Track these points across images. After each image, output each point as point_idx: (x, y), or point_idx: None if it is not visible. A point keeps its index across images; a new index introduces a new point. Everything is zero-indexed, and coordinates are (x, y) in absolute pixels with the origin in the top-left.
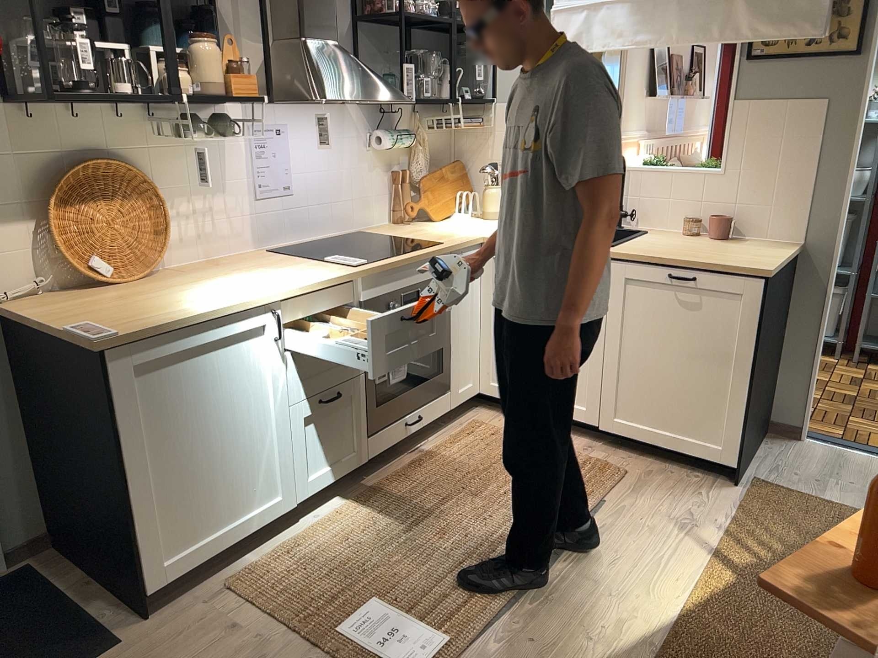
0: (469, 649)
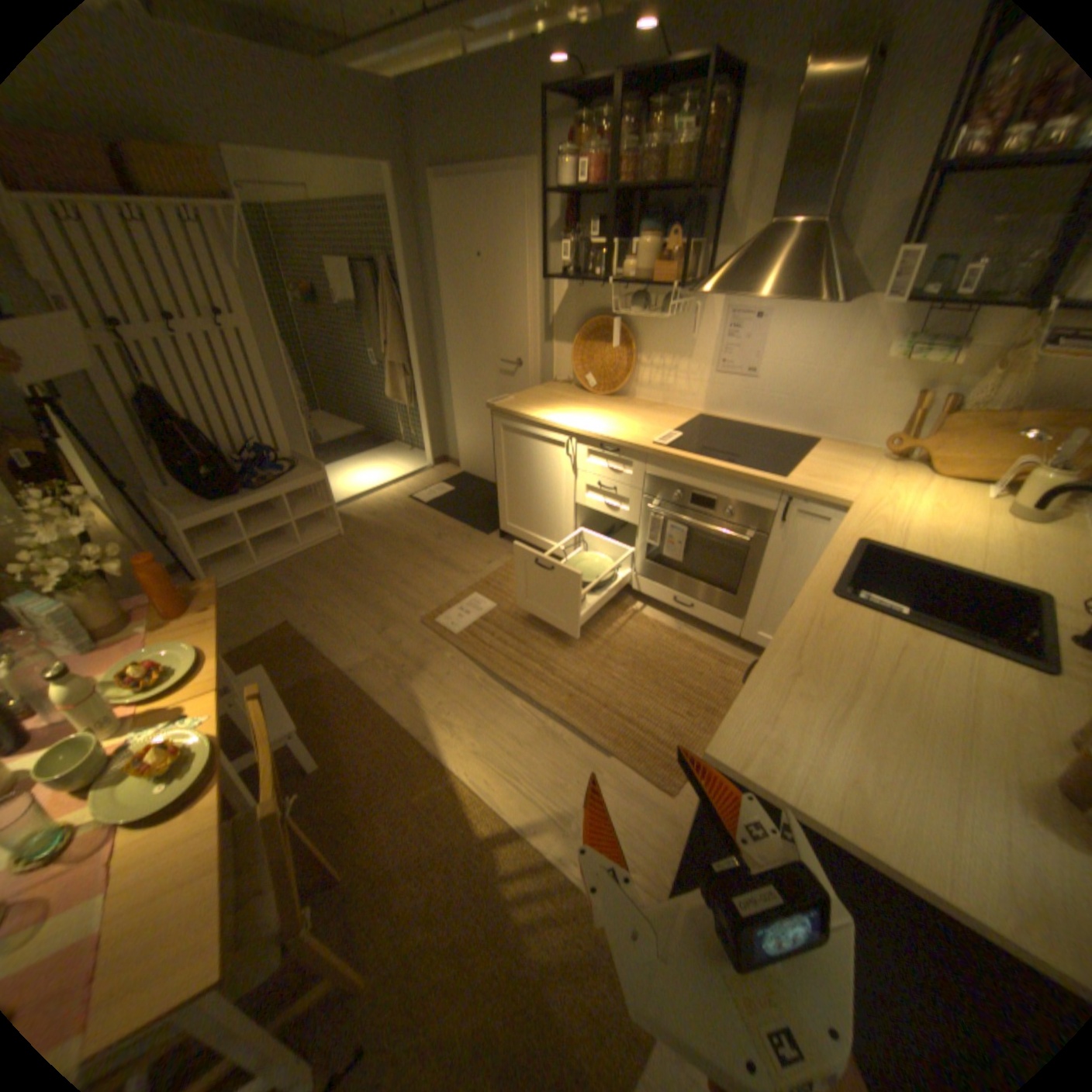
0: (451, 643)
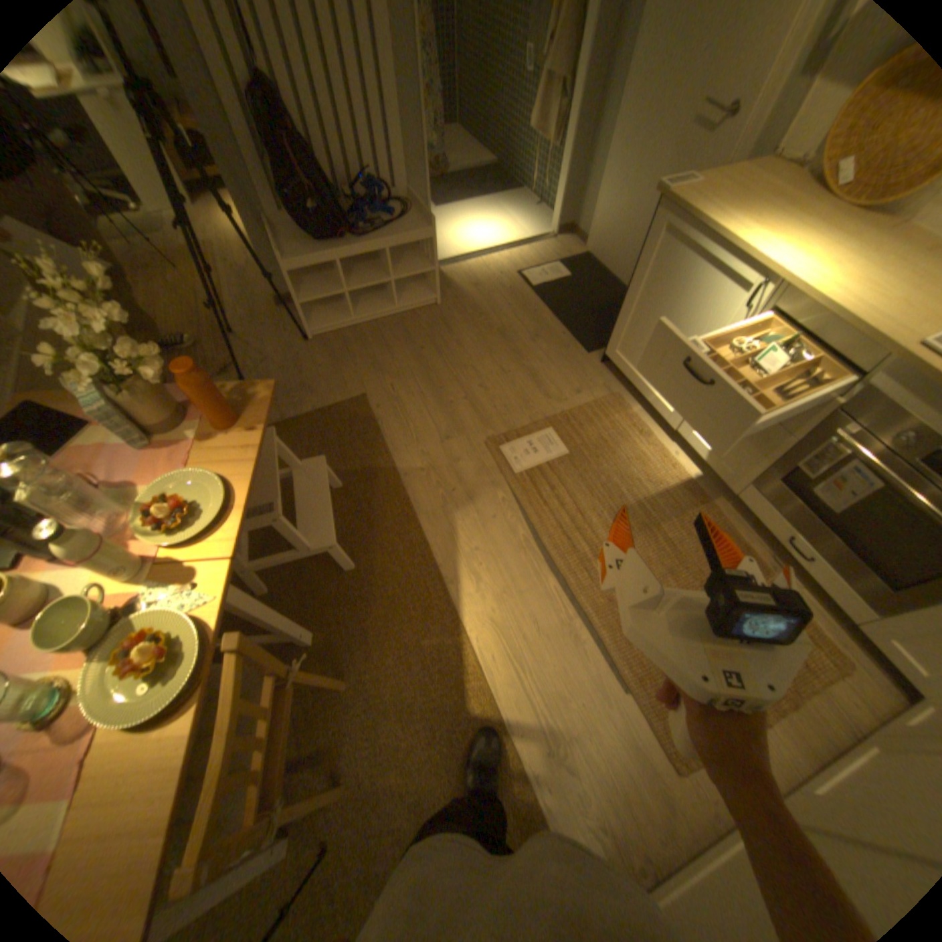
0: (507, 482)
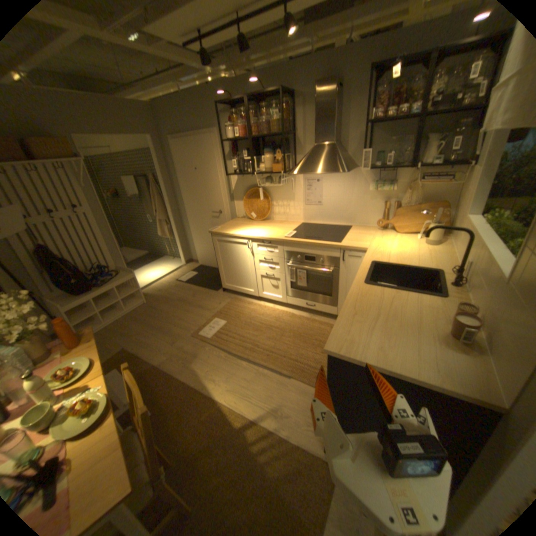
0: (207, 343)
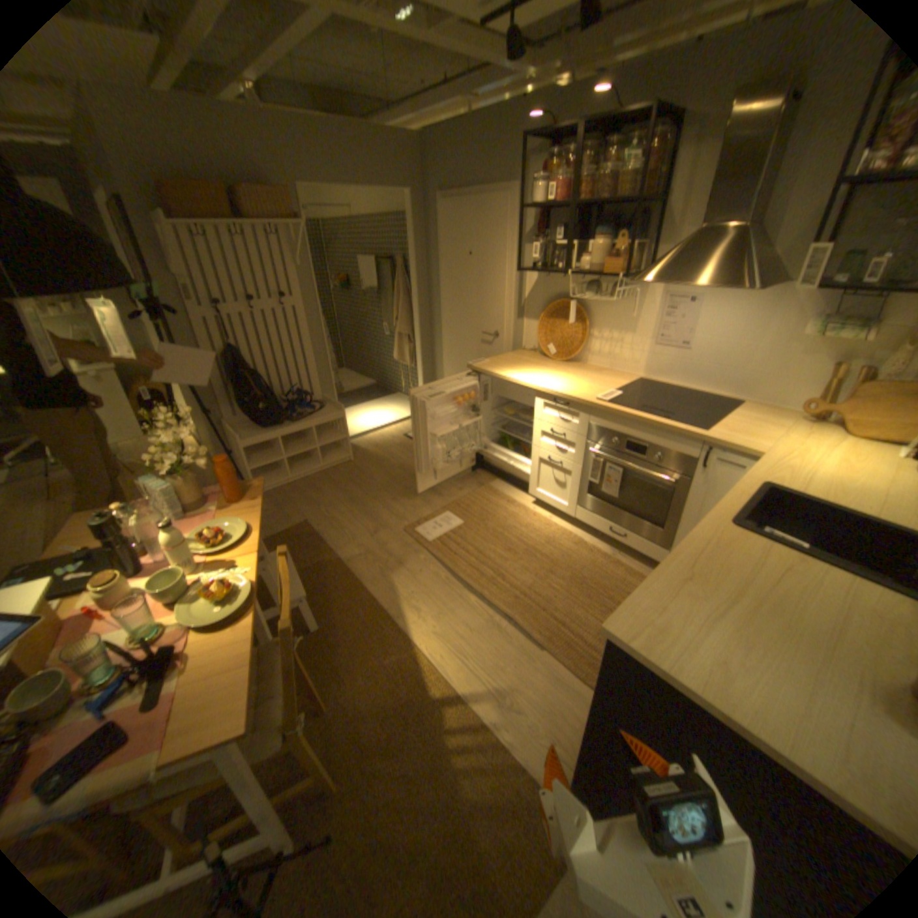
0: (425, 548)
